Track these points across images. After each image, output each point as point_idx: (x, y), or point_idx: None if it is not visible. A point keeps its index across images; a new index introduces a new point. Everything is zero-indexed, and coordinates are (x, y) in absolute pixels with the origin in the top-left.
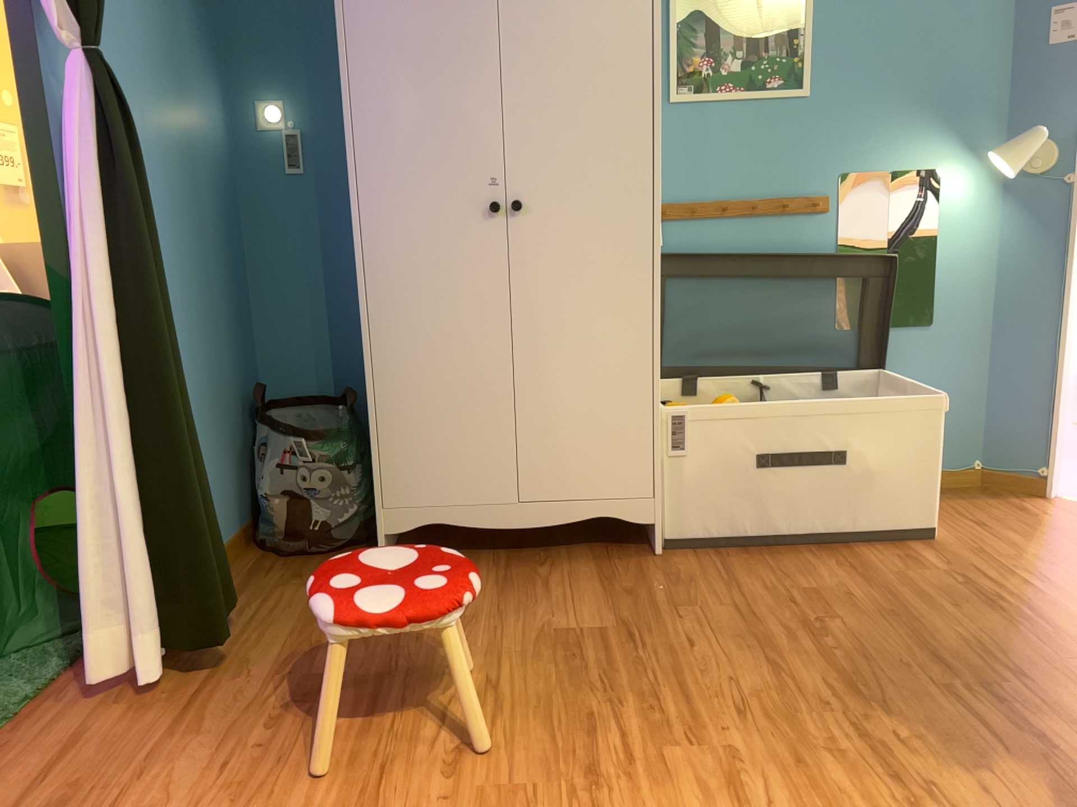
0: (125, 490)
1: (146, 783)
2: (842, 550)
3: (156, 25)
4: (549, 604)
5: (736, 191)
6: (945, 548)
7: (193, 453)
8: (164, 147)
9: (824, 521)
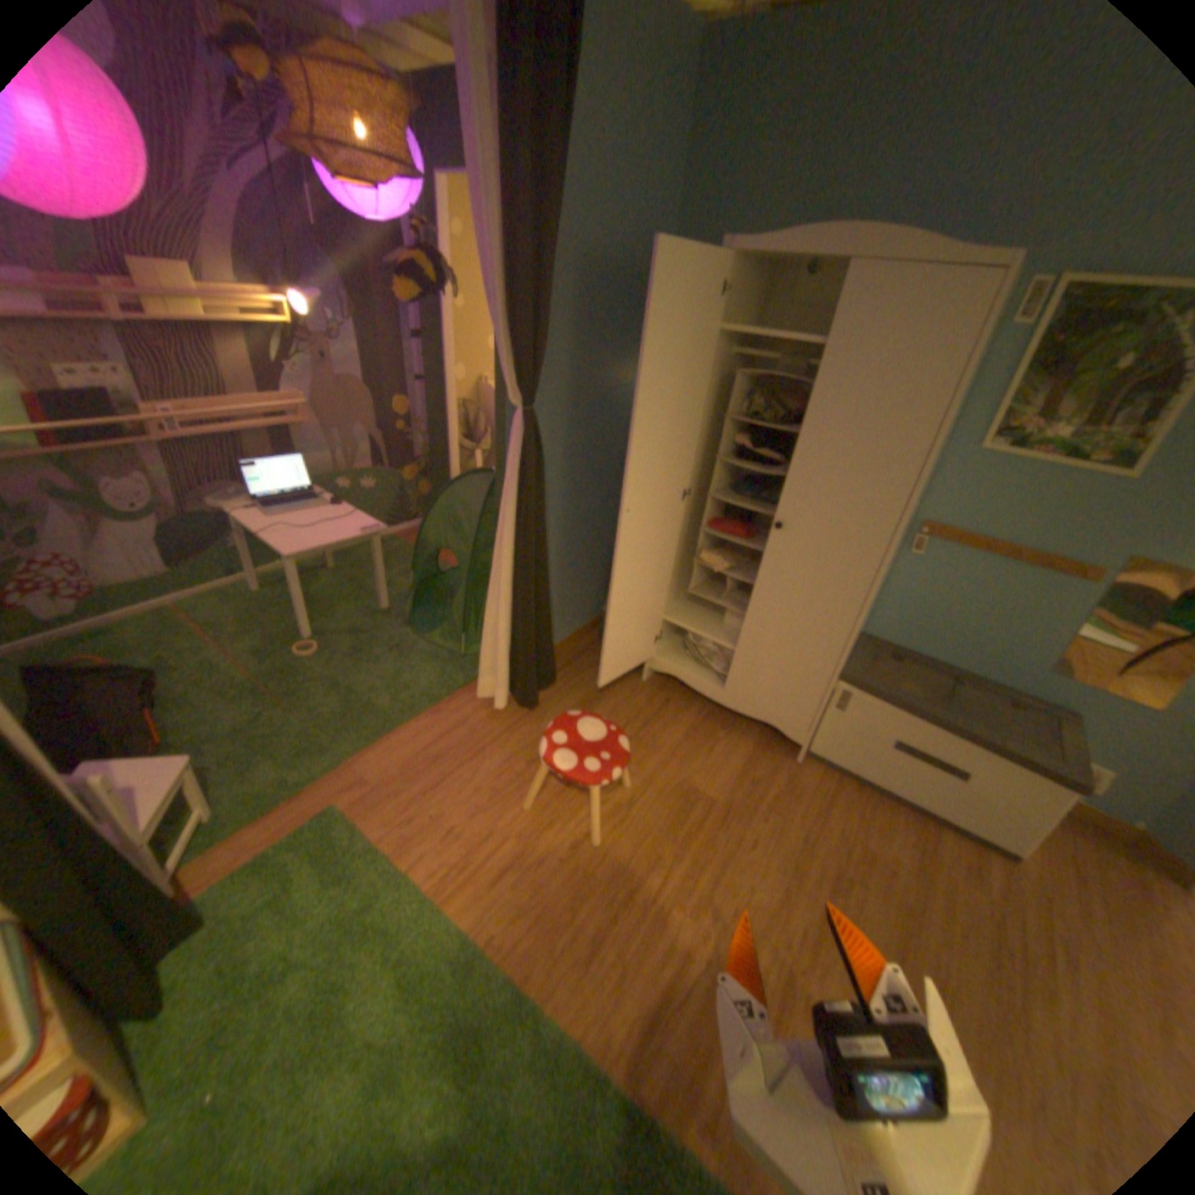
0: (509, 627)
1: (471, 774)
2: (937, 835)
3: (600, 342)
4: (707, 767)
5: (1012, 535)
6: (1026, 884)
7: (545, 616)
8: (588, 421)
9: (936, 809)
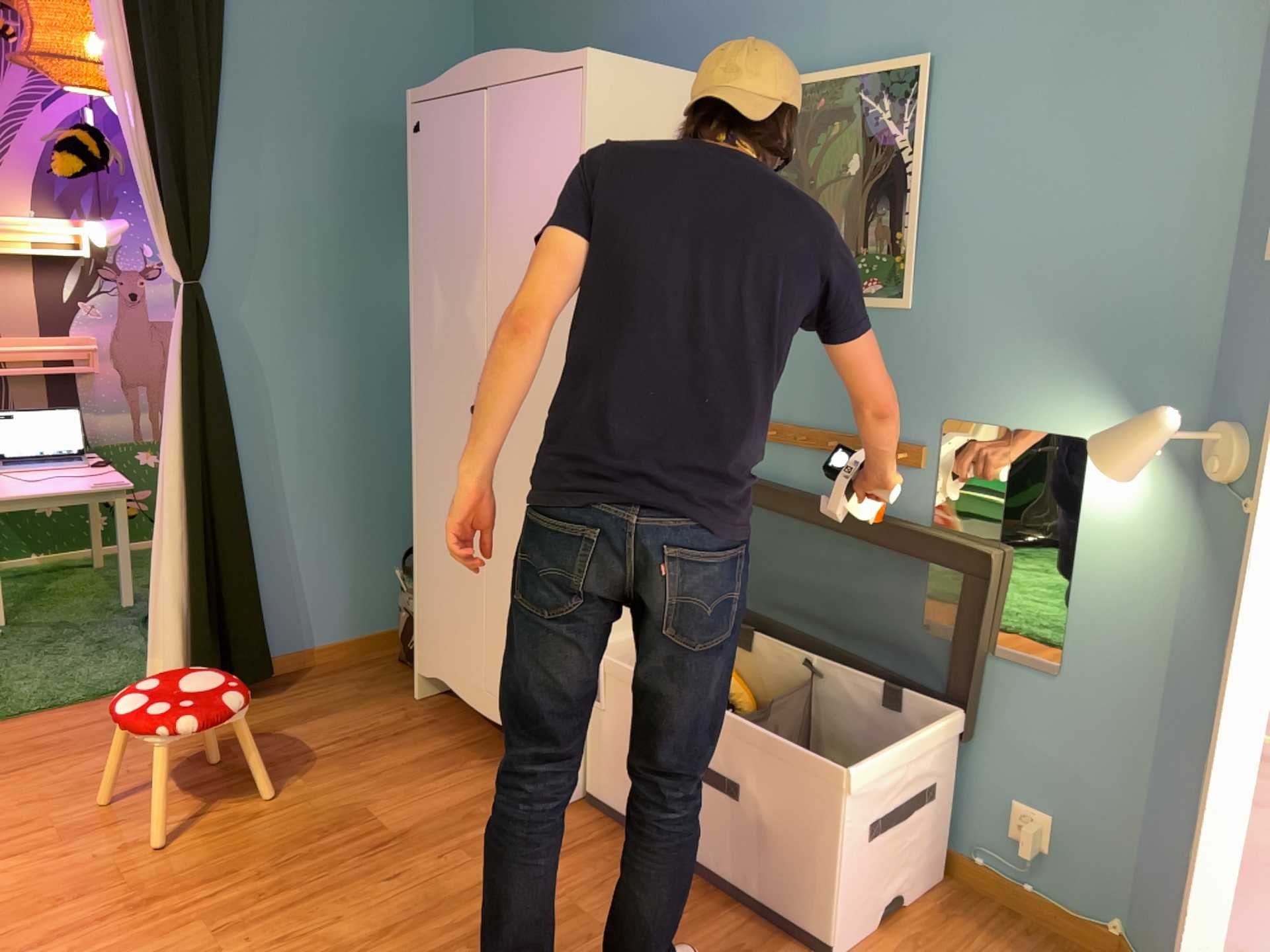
0: (184, 576)
1: (65, 766)
2: (718, 907)
3: (346, 228)
4: (410, 794)
5: (823, 417)
6: None
7: (234, 562)
8: (338, 322)
9: (725, 863)
